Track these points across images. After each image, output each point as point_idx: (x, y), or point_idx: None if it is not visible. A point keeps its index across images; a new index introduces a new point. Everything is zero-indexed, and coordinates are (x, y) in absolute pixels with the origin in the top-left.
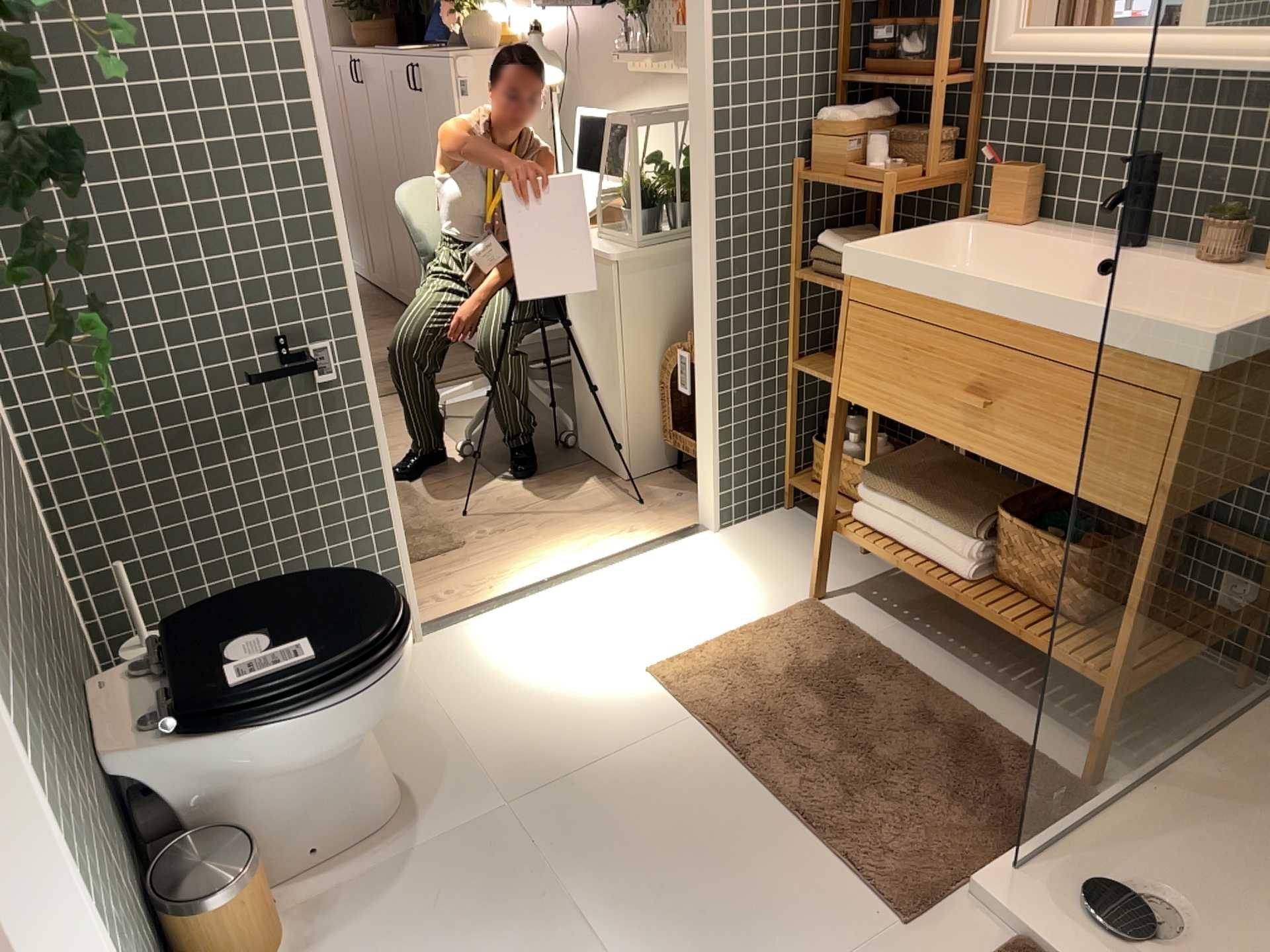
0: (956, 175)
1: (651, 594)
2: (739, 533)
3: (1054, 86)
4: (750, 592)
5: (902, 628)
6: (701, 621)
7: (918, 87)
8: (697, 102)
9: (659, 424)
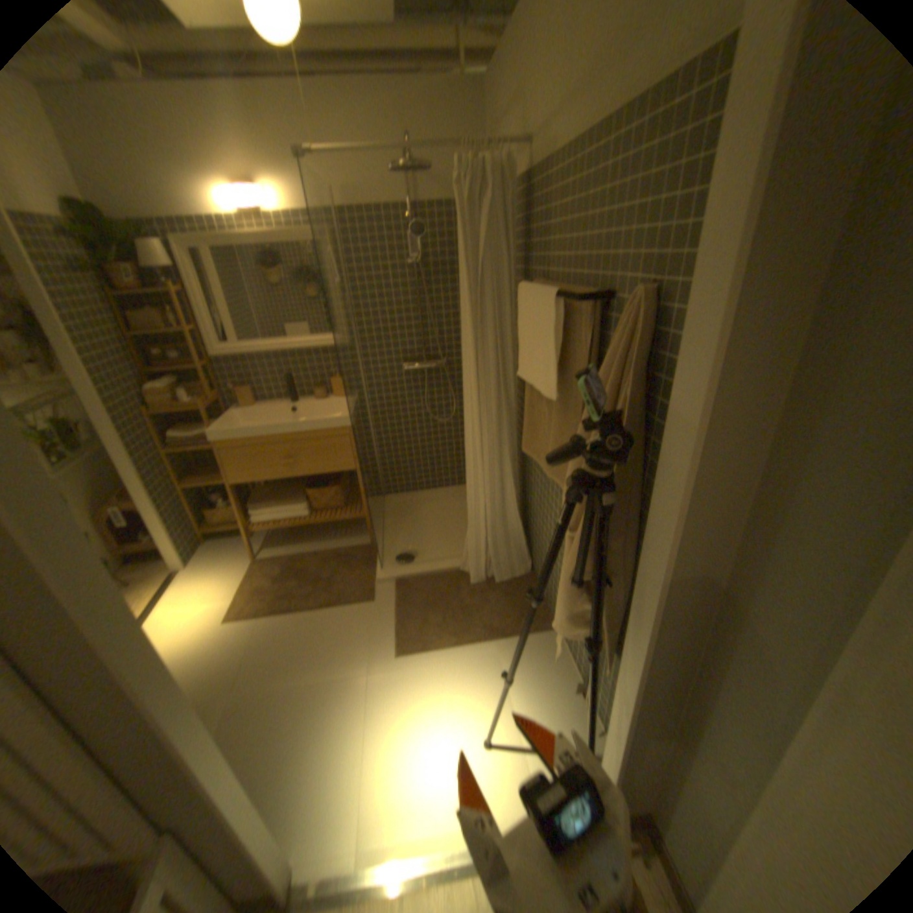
0: (211, 397)
1: (184, 608)
2: (193, 566)
3: (240, 361)
4: (225, 578)
5: (289, 548)
6: (219, 598)
7: (176, 370)
8: (84, 399)
9: (105, 553)
